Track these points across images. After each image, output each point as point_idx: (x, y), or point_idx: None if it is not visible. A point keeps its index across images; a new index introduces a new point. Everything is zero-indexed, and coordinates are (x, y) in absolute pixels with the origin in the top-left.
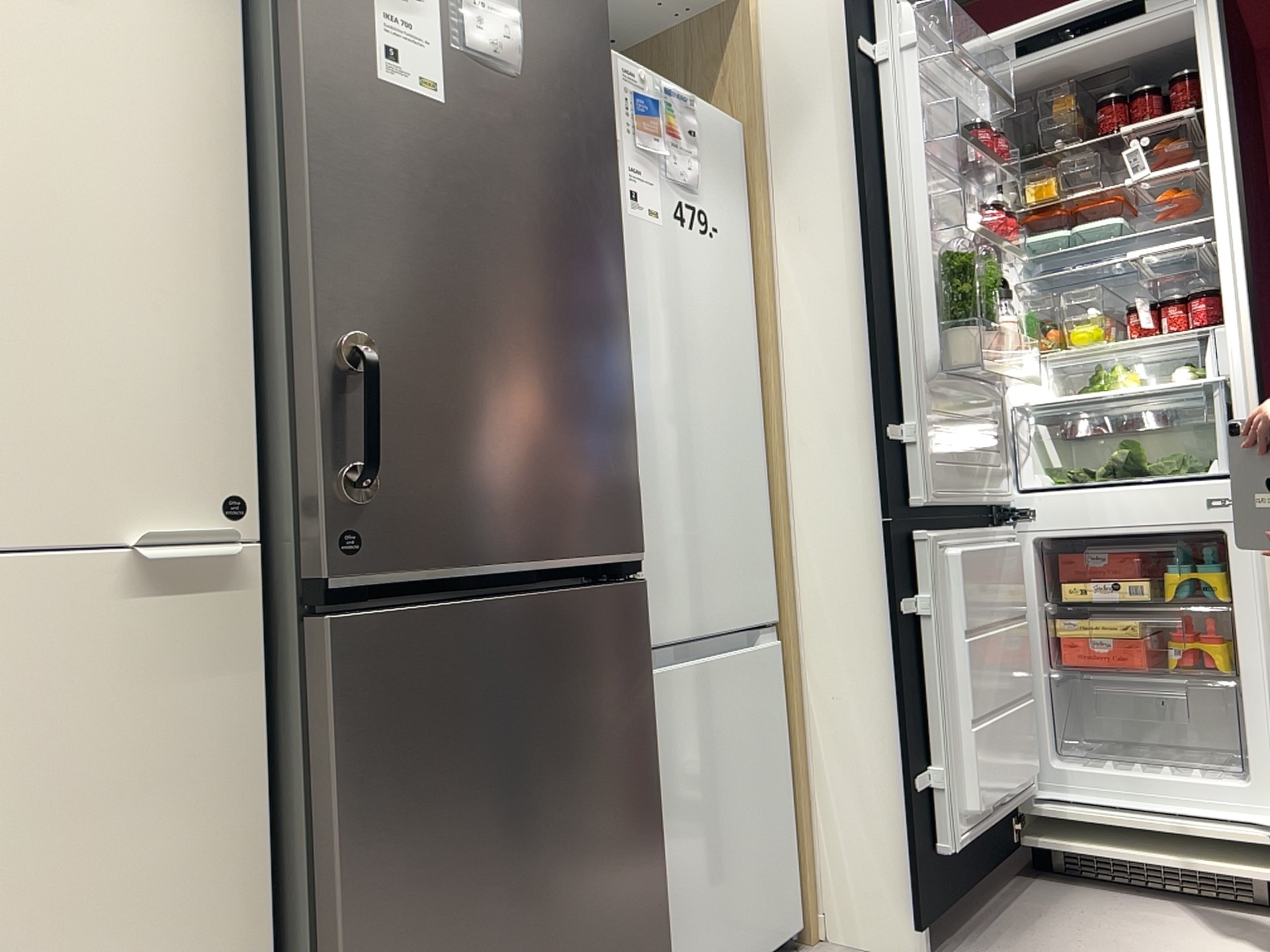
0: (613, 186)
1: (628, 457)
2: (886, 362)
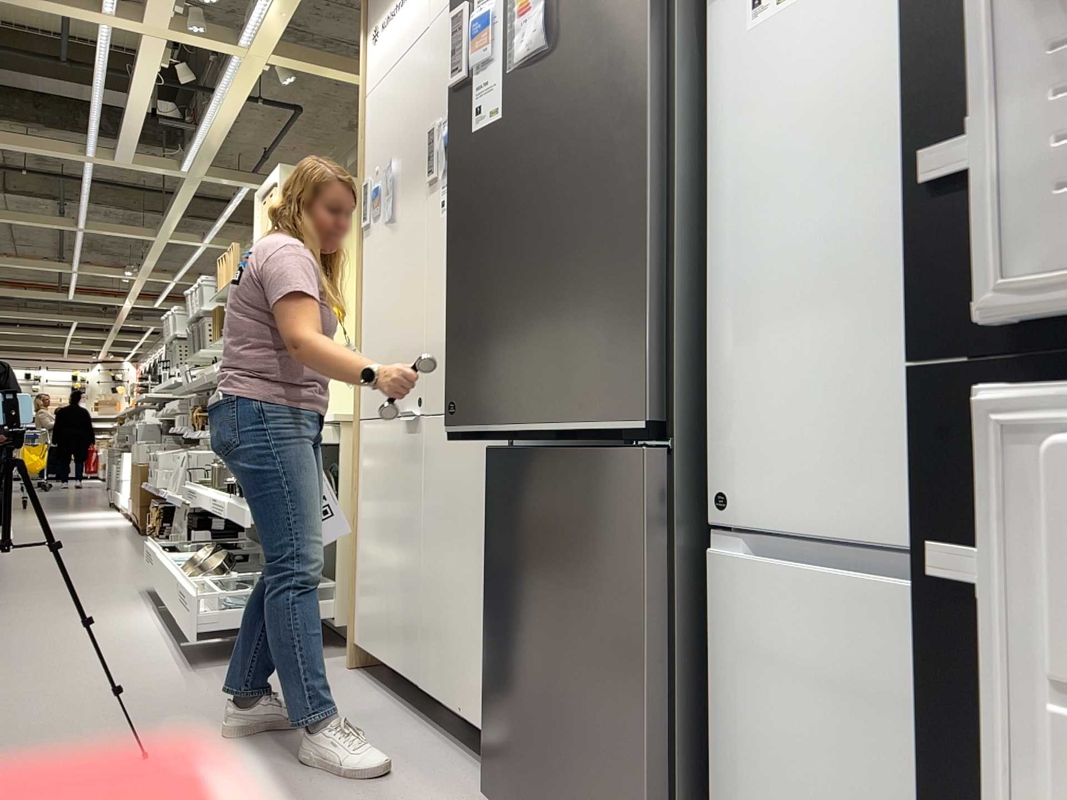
0: (639, 67)
1: (637, 331)
2: (954, 5)
